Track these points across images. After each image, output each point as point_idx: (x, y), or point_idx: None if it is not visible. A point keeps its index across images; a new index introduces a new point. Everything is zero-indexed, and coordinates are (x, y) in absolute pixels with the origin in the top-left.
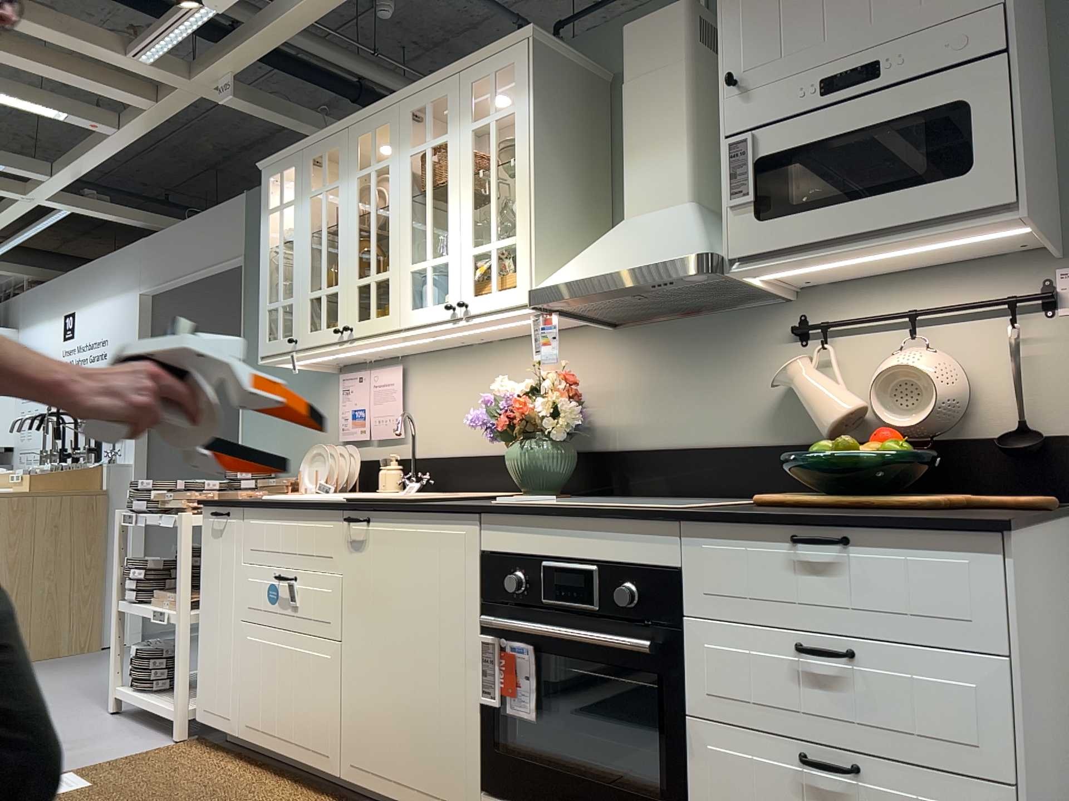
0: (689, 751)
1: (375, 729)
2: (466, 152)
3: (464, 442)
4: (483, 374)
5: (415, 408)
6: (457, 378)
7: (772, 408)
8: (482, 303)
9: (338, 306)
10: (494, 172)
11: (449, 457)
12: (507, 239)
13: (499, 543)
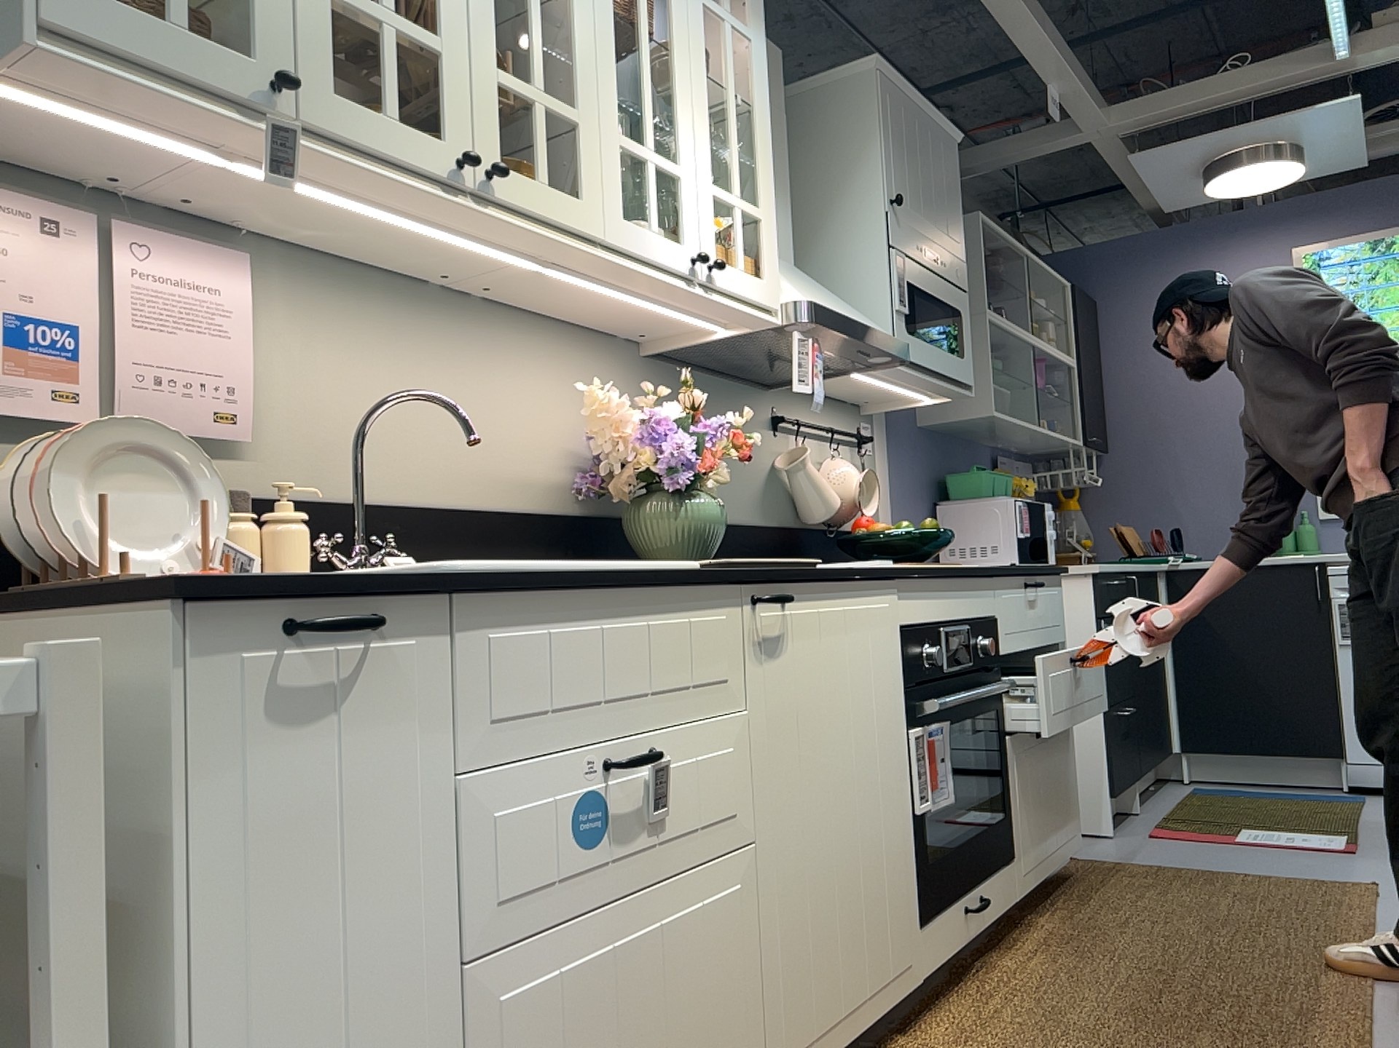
0: (1009, 765)
1: (818, 956)
2: (699, 29)
3: (417, 478)
4: (457, 353)
5: (276, 374)
6: (397, 341)
7: (765, 490)
8: (731, 278)
9: (442, 93)
10: (735, 99)
11: (389, 505)
12: (755, 208)
13: (914, 612)
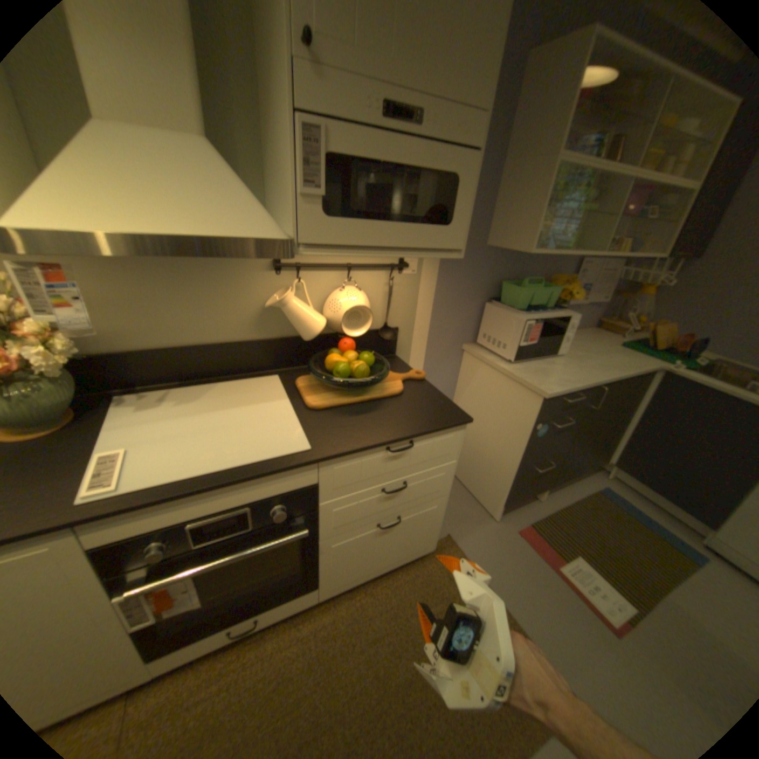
0: (319, 553)
1: None
2: None
3: None
4: None
5: None
6: None
7: (256, 316)
8: None
9: None
10: None
11: None
12: None
13: (117, 533)
